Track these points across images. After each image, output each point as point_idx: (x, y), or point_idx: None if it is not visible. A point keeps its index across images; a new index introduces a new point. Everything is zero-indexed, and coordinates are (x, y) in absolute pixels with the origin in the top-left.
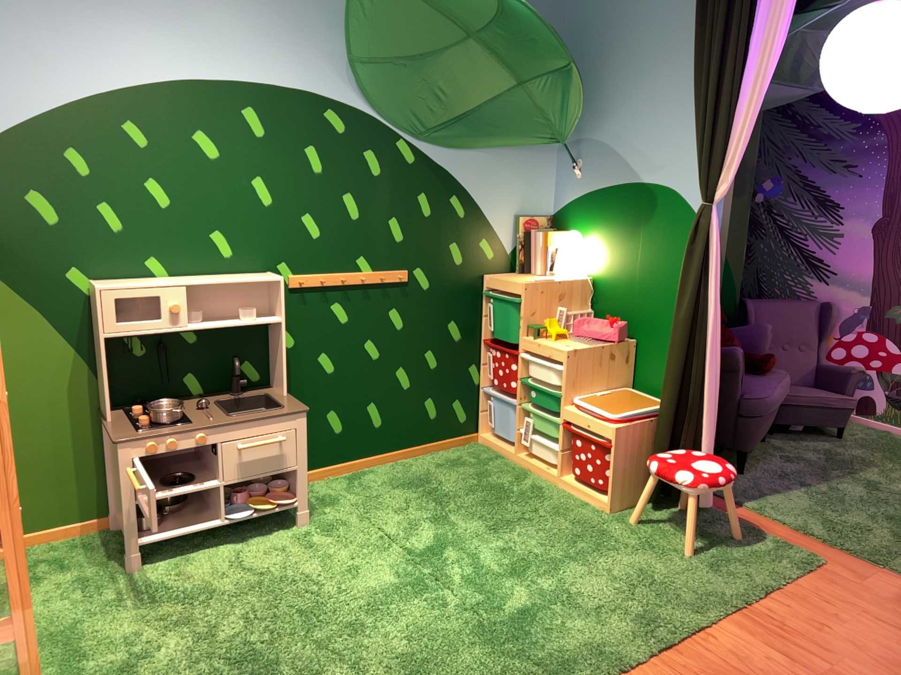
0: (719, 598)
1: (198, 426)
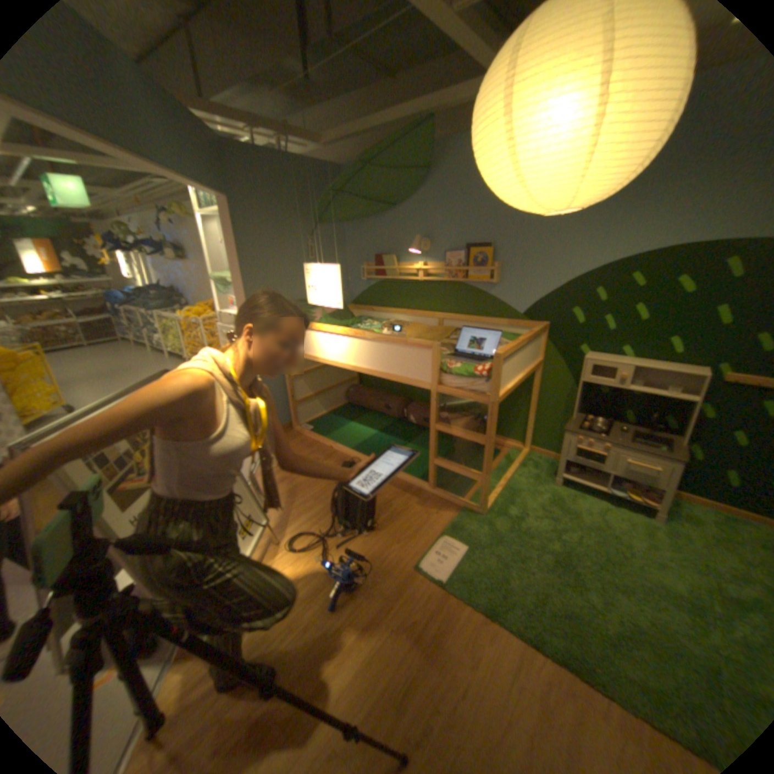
0: None
1: (608, 440)
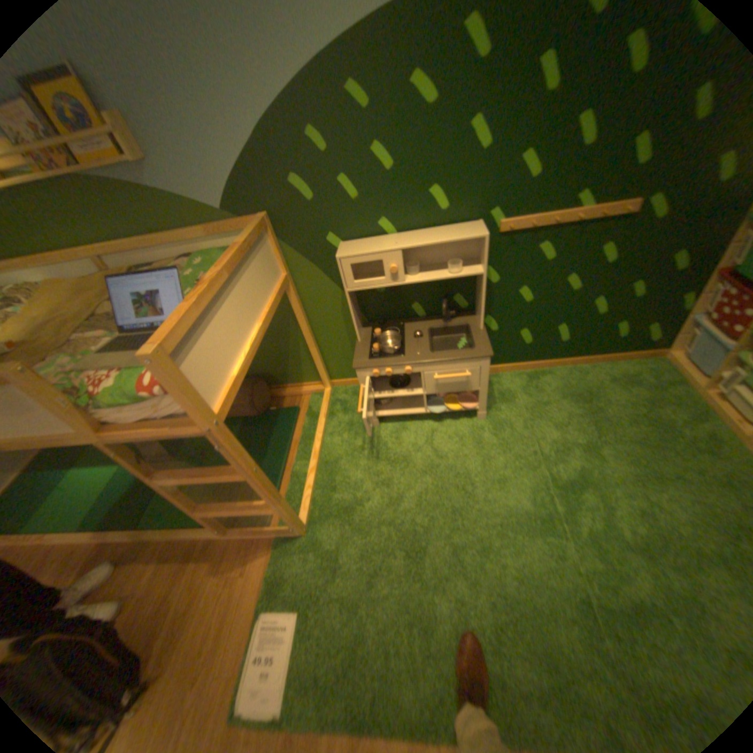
0: None
1: (406, 361)
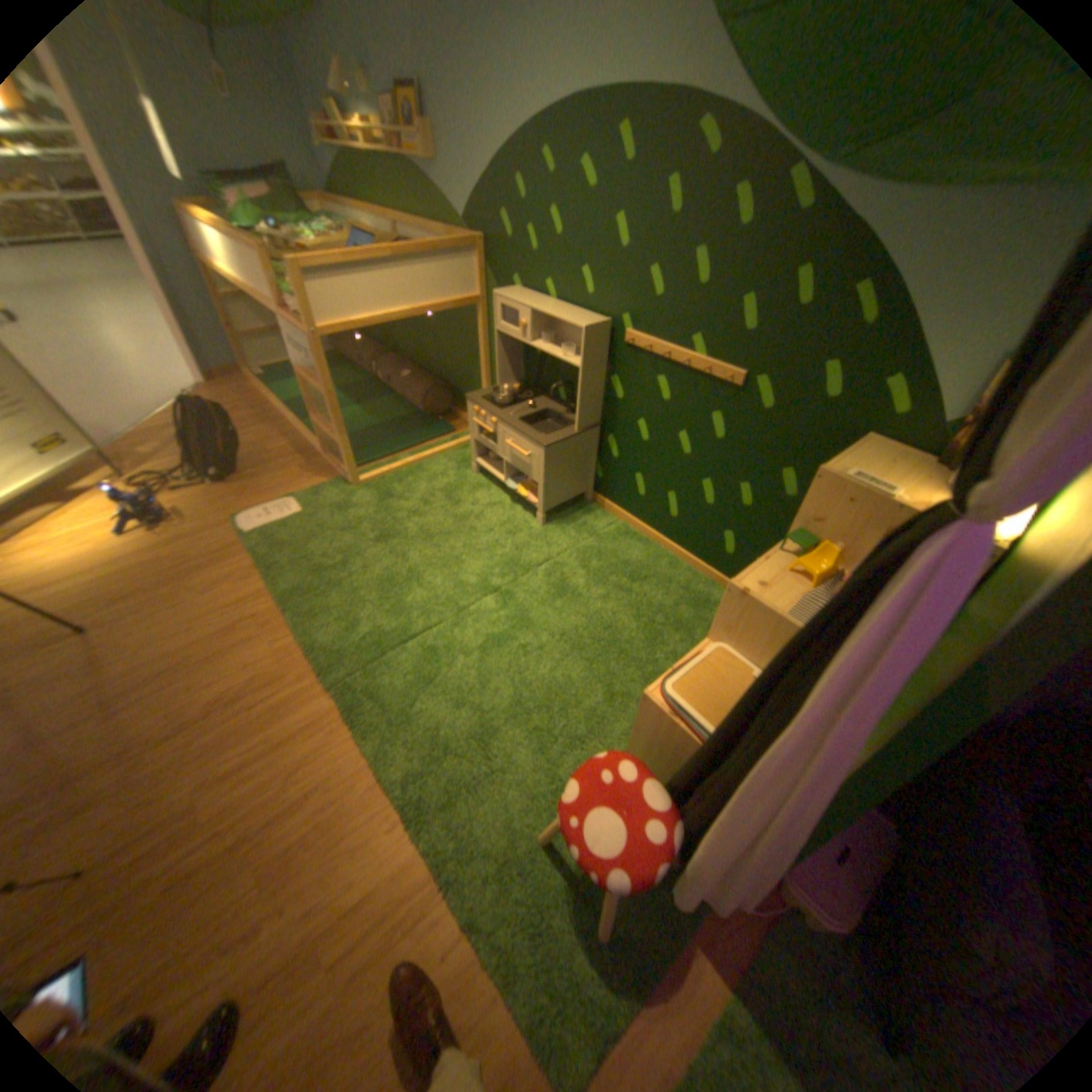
0: (450, 857)
1: (496, 415)
